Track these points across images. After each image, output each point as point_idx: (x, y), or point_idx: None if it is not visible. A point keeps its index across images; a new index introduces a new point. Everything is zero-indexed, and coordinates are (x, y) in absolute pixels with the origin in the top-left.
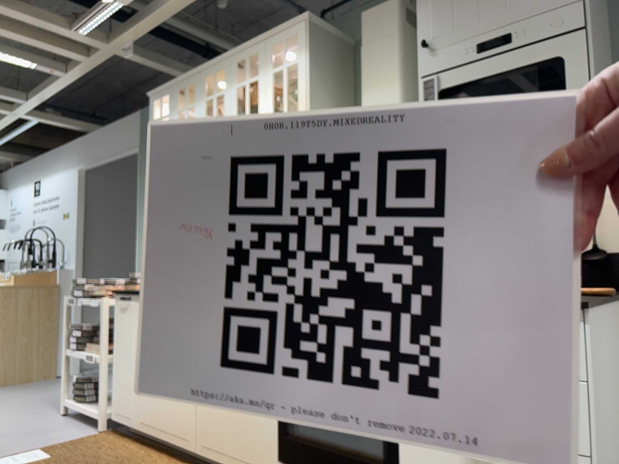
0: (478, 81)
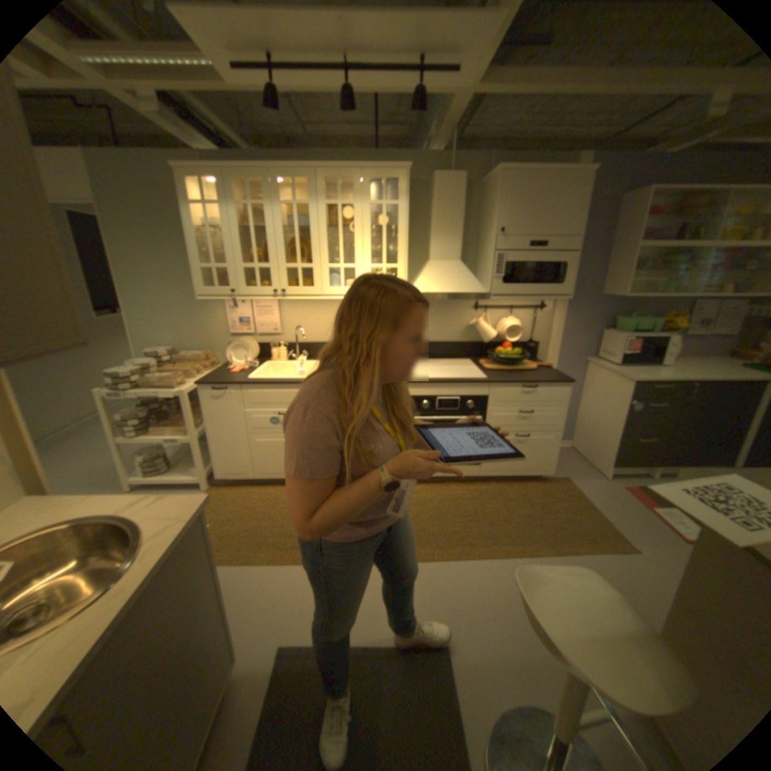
0: (527, 262)
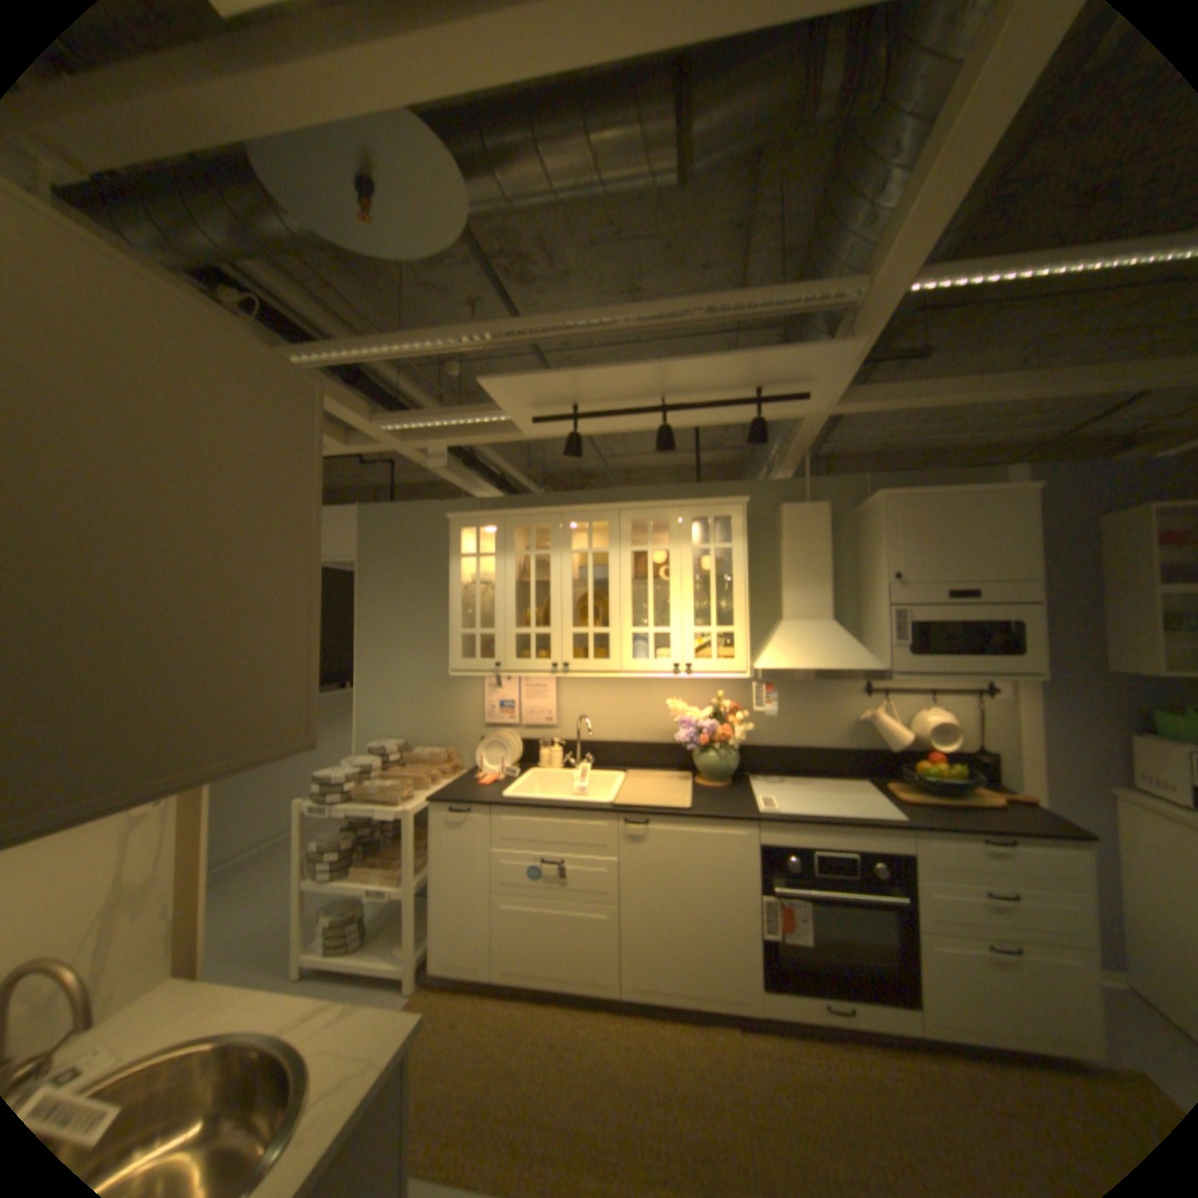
0: (949, 623)
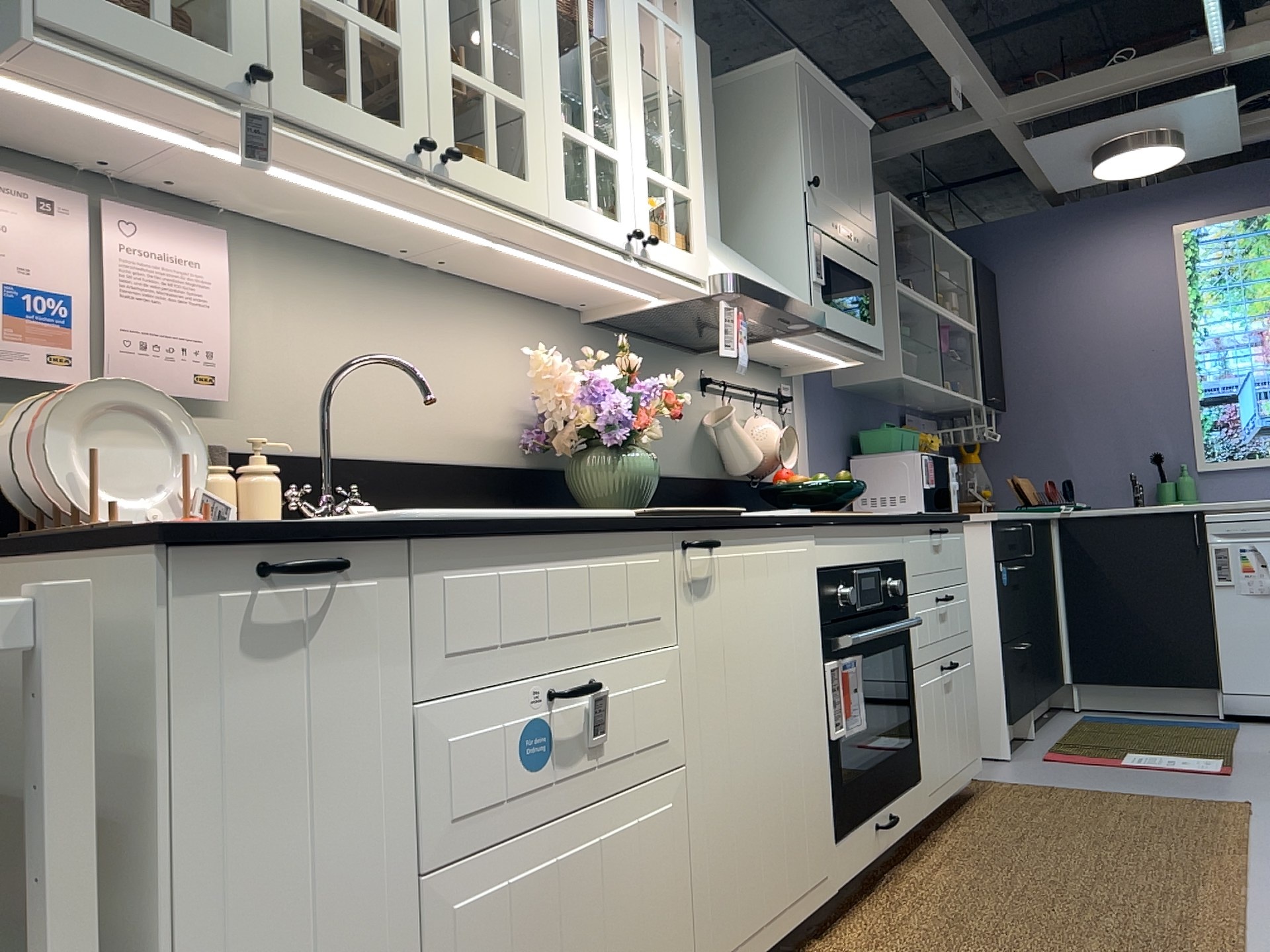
0: (839, 267)
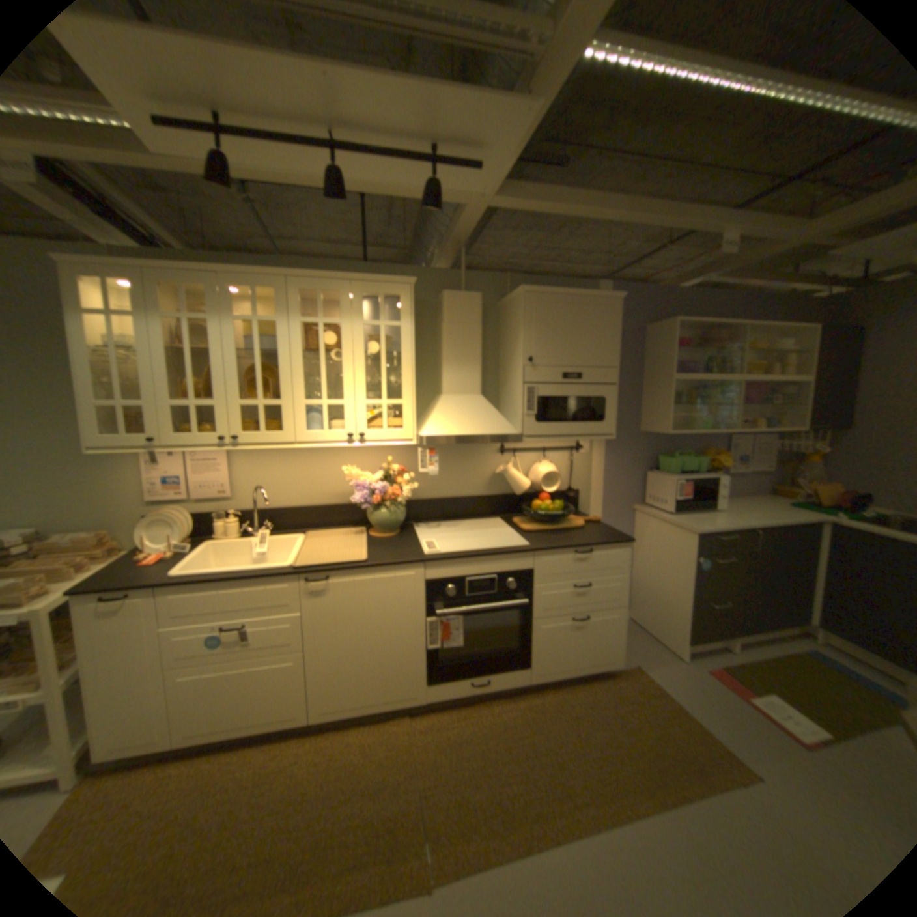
0: (560, 397)
